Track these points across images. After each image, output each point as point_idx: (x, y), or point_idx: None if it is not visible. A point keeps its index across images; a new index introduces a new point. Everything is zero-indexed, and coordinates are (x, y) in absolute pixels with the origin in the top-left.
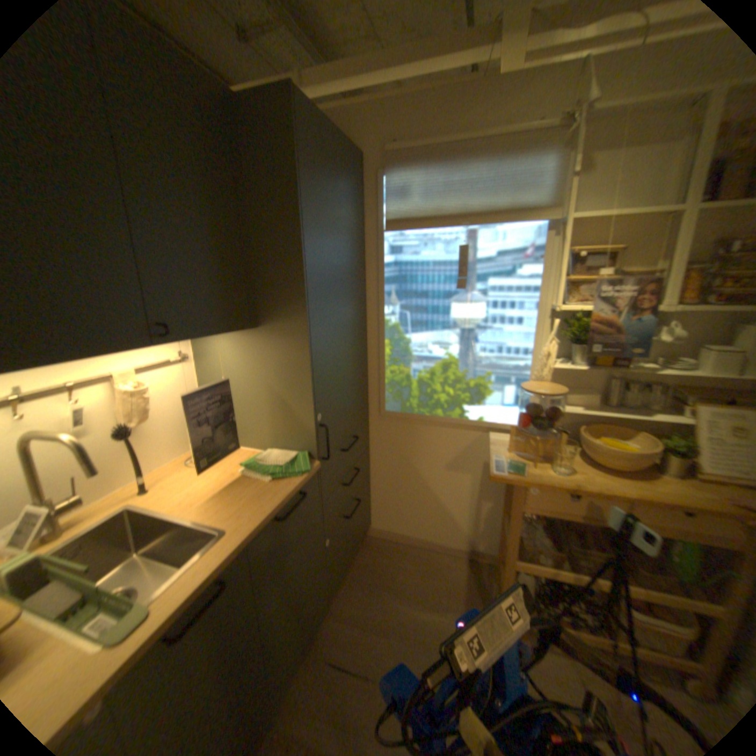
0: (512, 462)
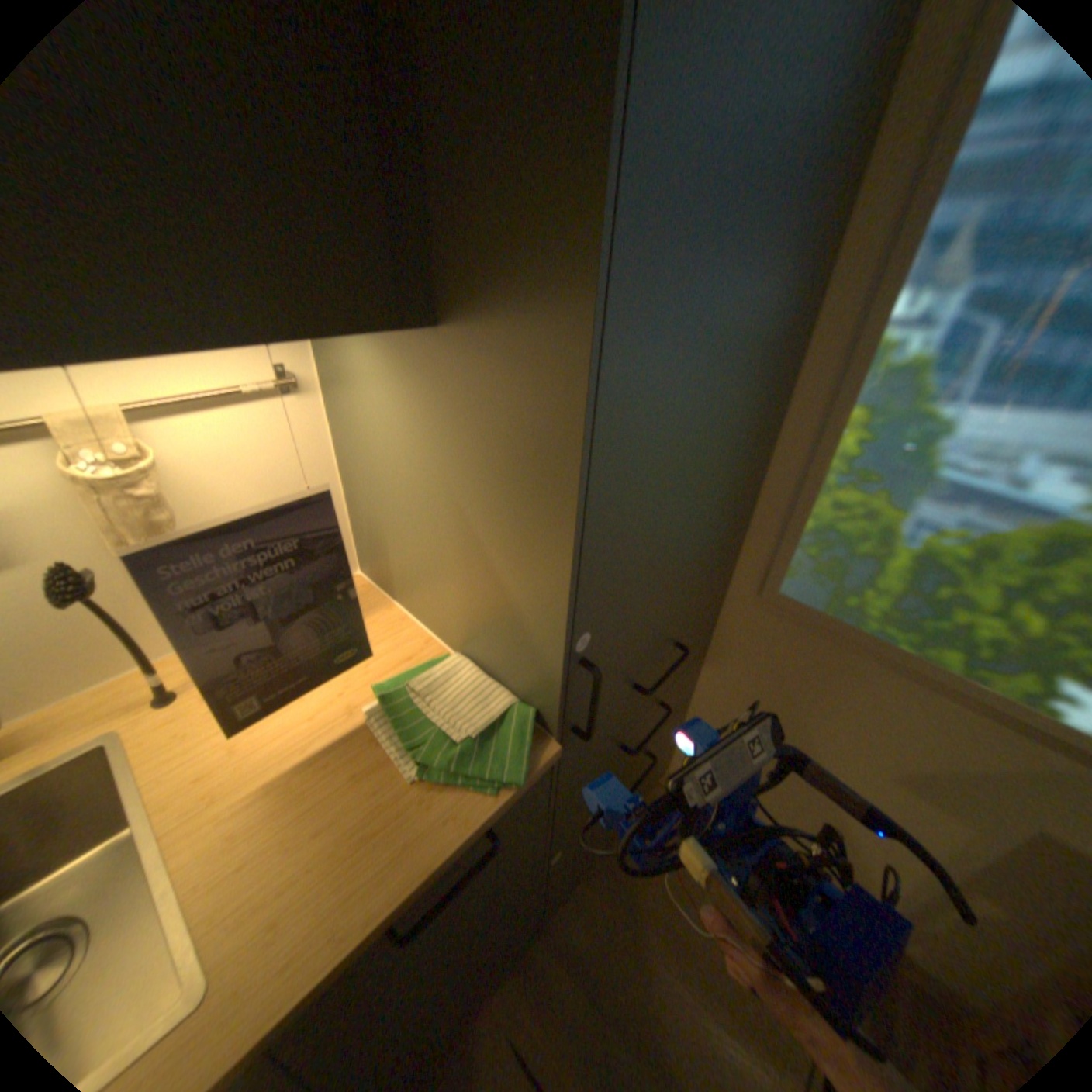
0: None
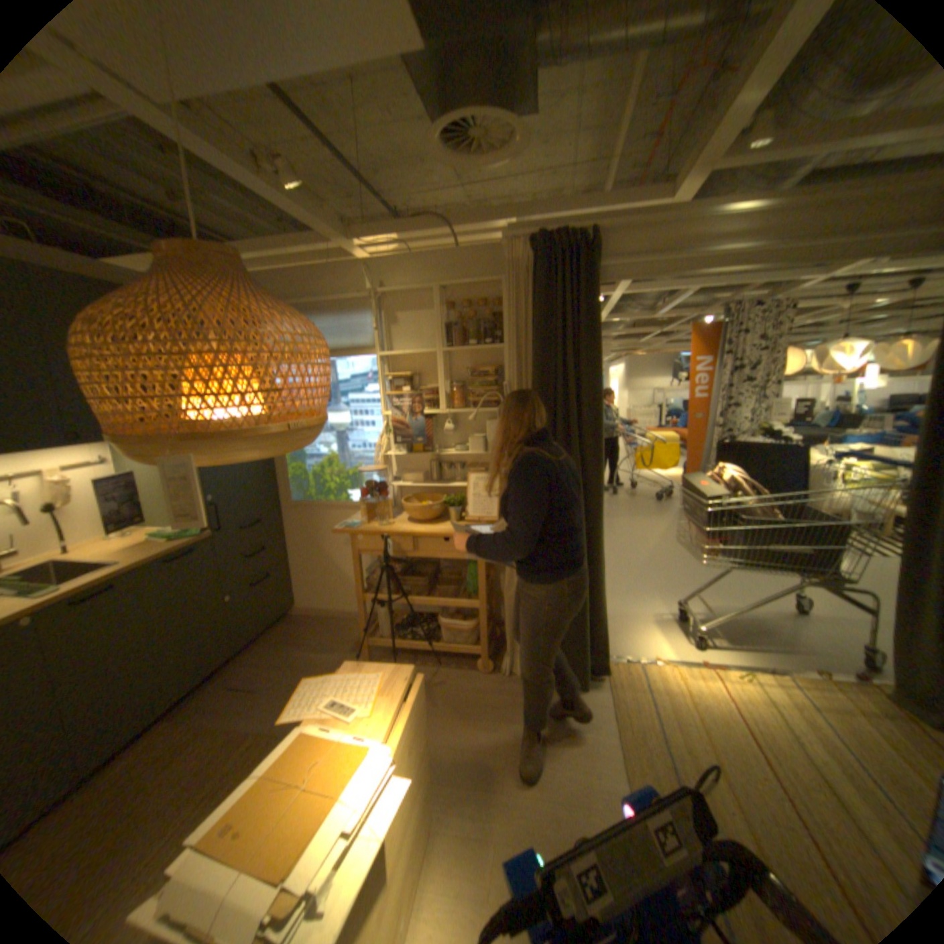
0: (356, 524)
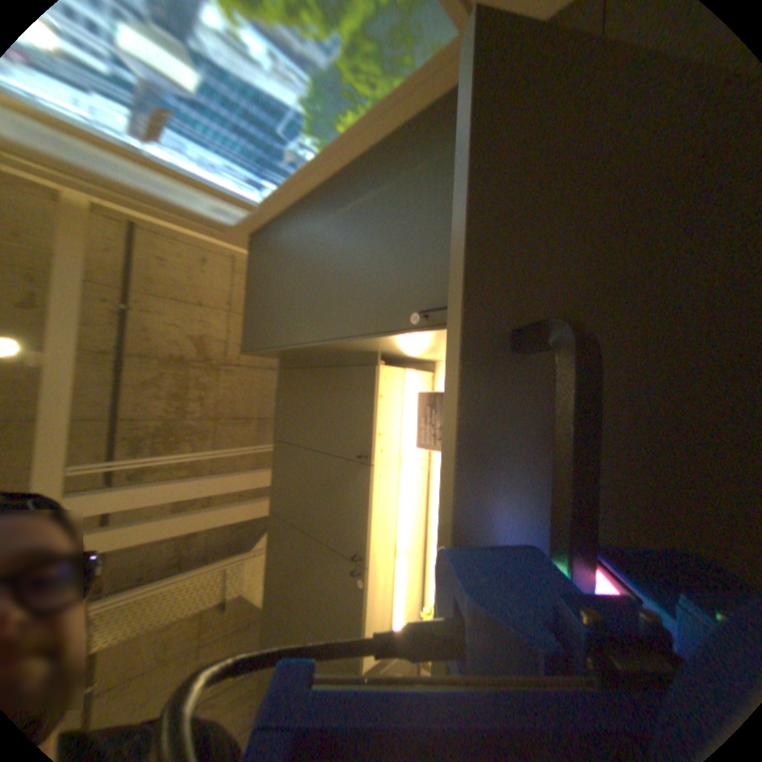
0: None
